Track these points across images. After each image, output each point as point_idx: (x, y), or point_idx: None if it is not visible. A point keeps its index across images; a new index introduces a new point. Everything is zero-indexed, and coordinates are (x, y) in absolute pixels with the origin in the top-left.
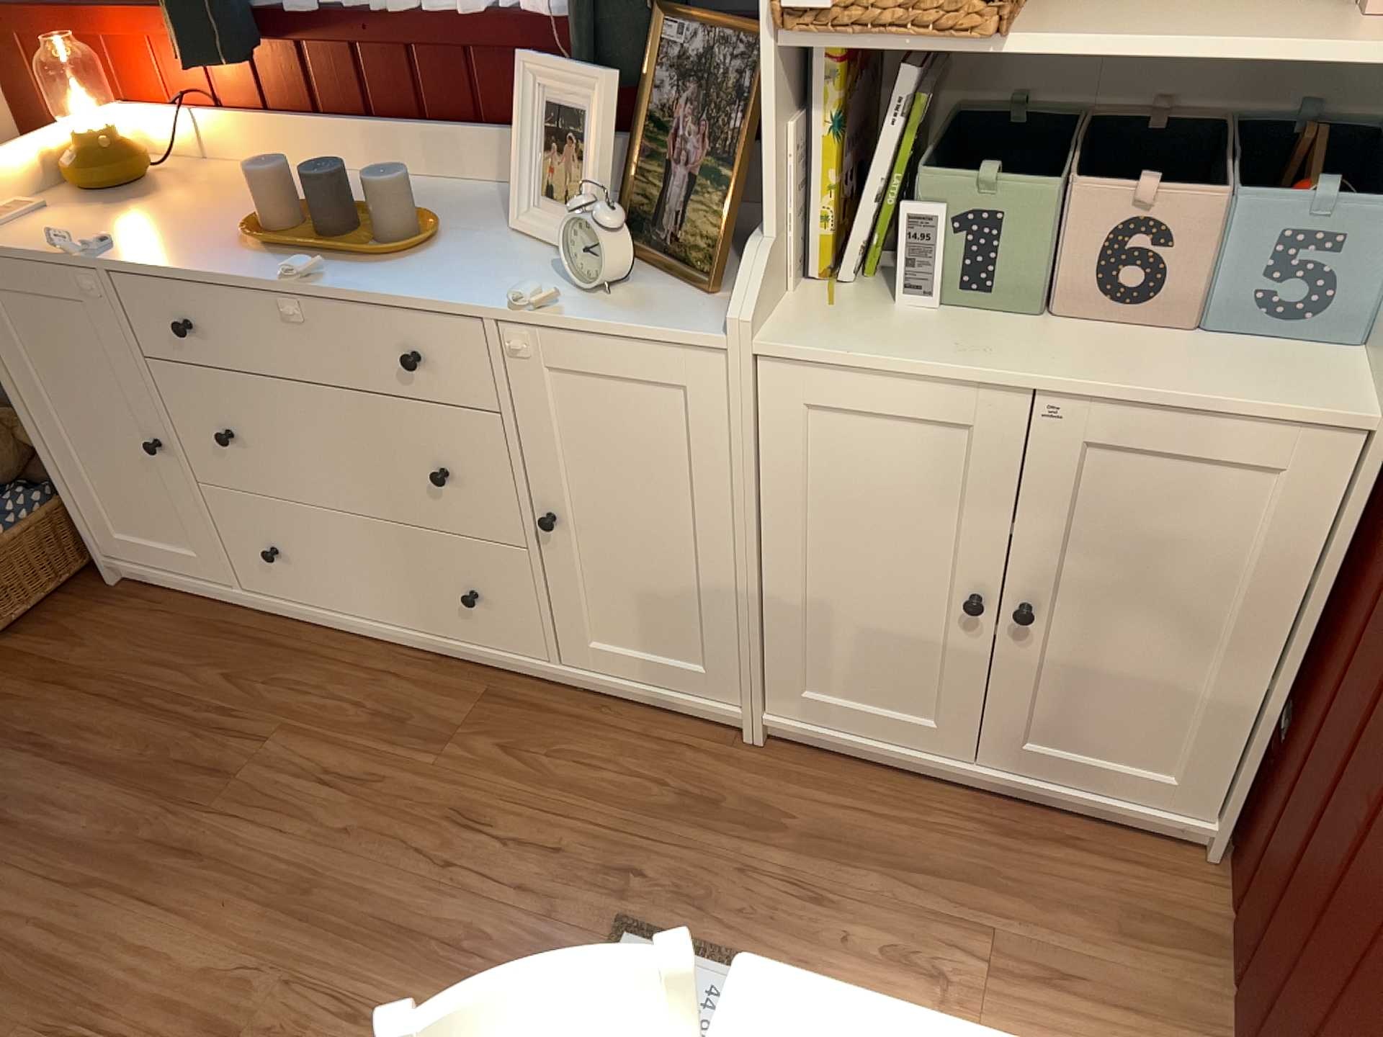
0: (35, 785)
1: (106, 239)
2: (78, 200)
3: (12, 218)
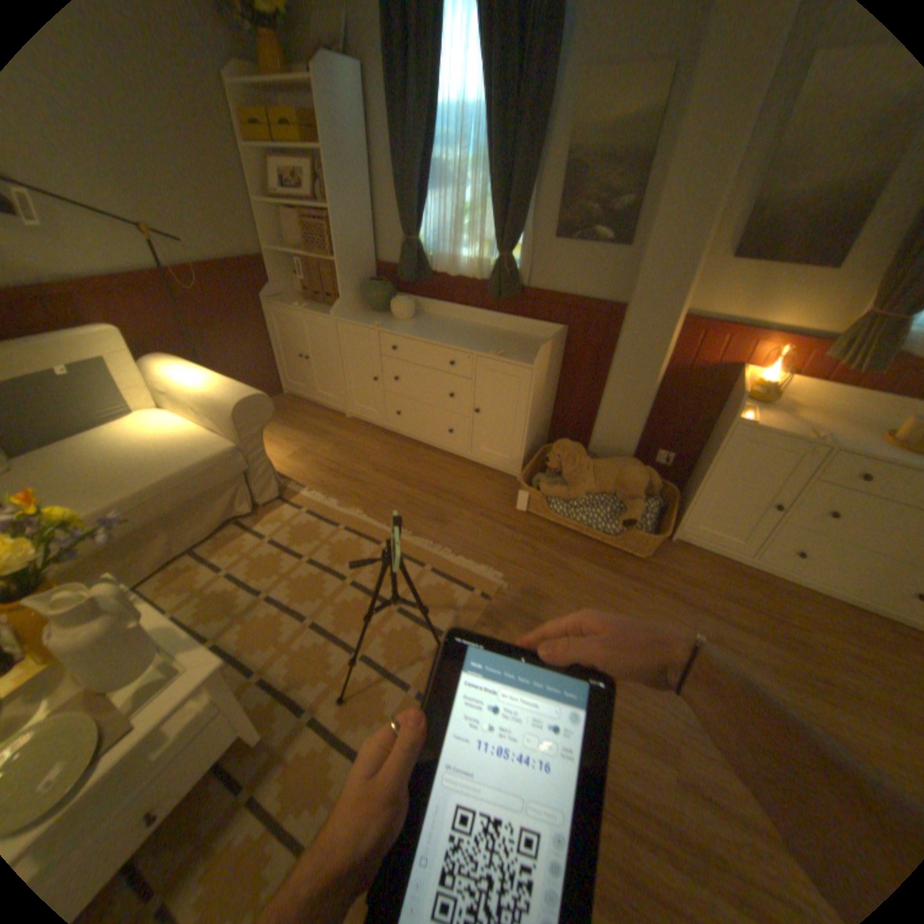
0: (727, 635)
1: (829, 436)
2: (761, 407)
3: (755, 414)
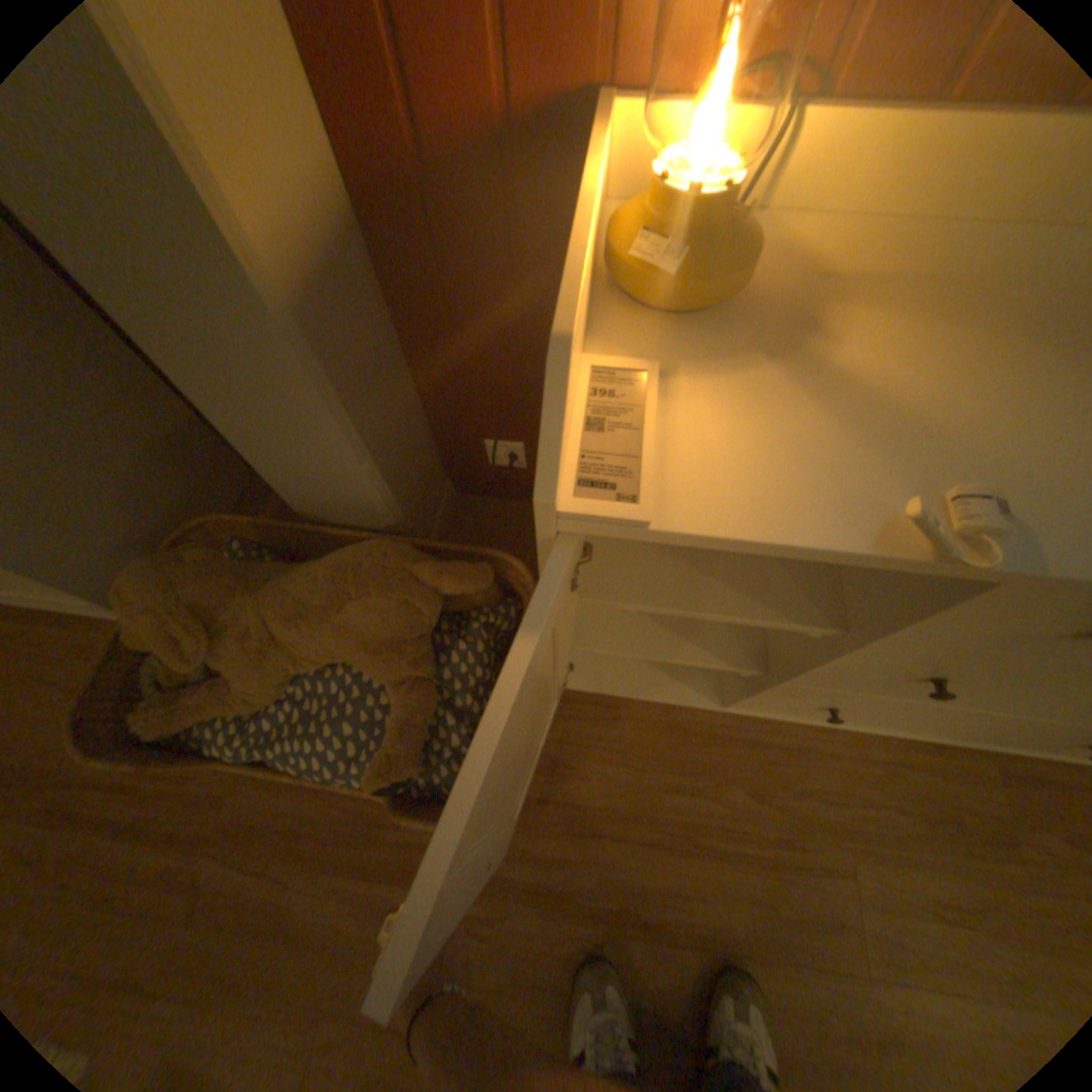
0: (676, 984)
1: (1003, 501)
2: (685, 342)
3: (651, 422)
